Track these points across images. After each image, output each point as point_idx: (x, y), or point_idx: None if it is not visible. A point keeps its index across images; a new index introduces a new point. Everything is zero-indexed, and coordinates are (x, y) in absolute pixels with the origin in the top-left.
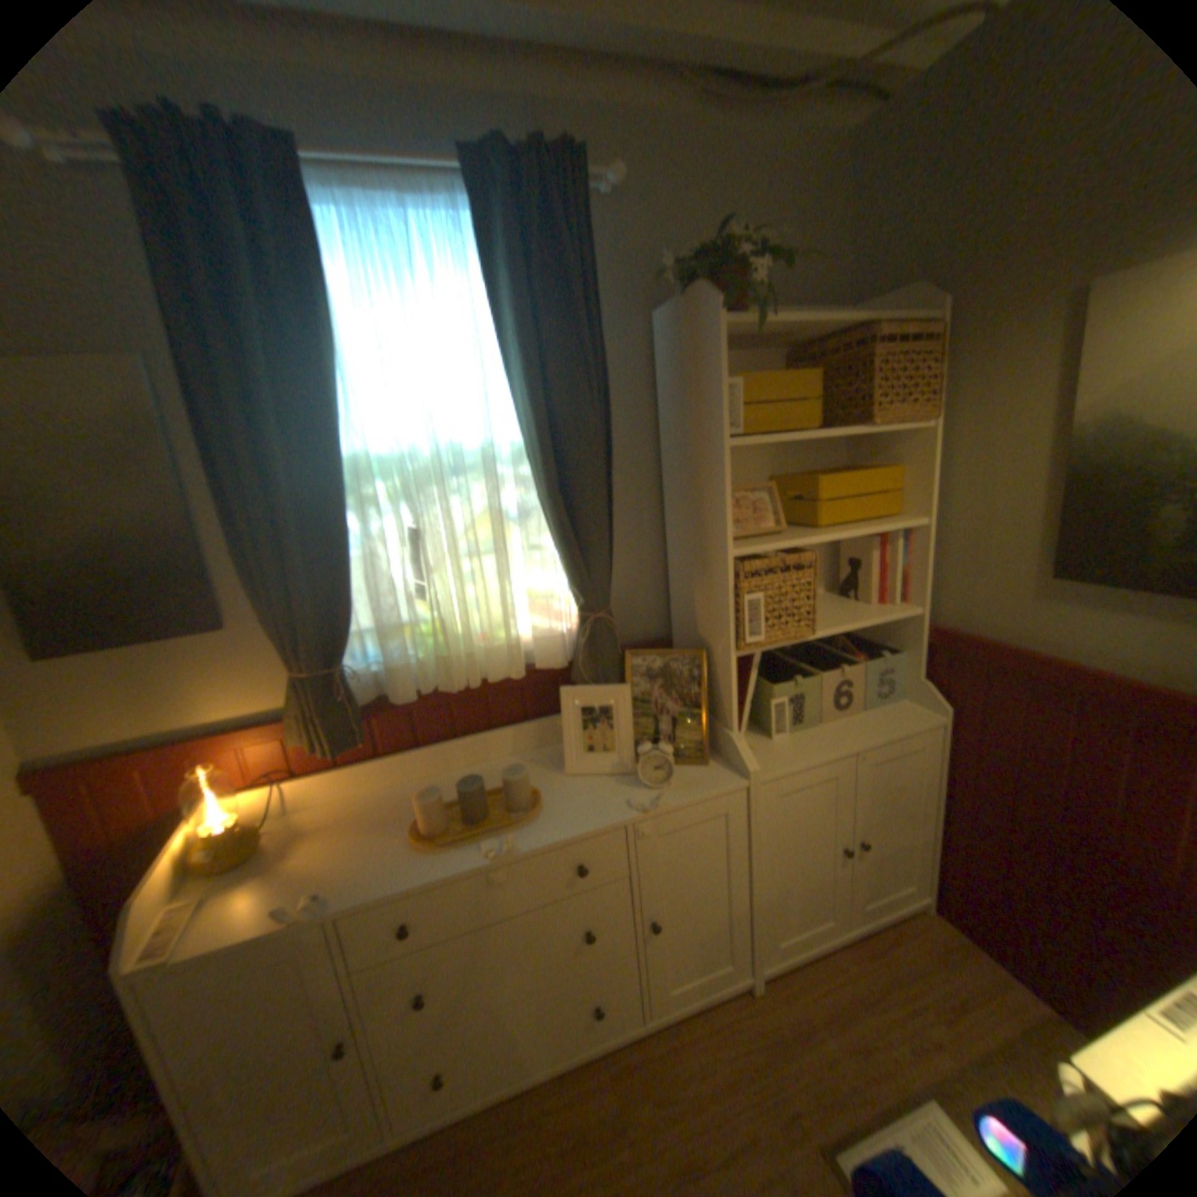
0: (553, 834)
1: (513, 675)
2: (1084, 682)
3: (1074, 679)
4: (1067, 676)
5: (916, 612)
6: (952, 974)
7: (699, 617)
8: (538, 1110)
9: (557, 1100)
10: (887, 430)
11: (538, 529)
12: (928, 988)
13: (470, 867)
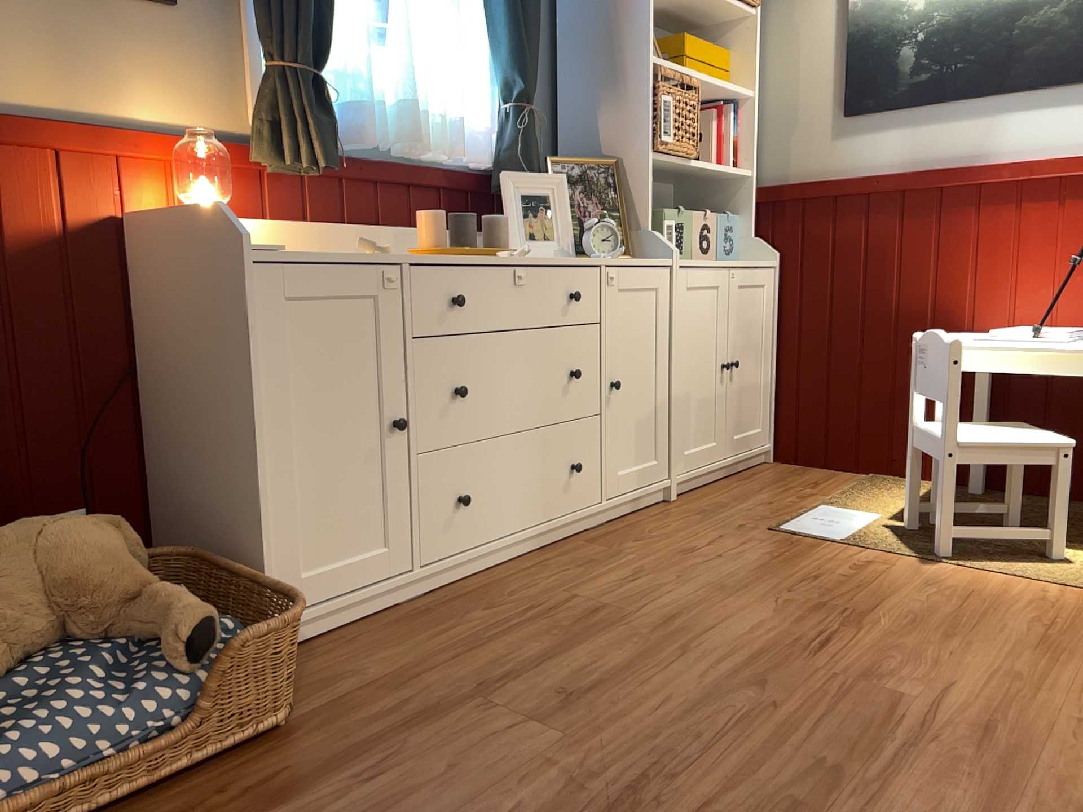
0: (548, 258)
1: (457, 151)
2: (866, 185)
3: (860, 186)
4: (856, 185)
5: (747, 173)
6: (799, 475)
7: (604, 137)
8: (534, 562)
9: (546, 556)
10: (720, 16)
11: (472, 17)
12: (788, 481)
13: (498, 259)
